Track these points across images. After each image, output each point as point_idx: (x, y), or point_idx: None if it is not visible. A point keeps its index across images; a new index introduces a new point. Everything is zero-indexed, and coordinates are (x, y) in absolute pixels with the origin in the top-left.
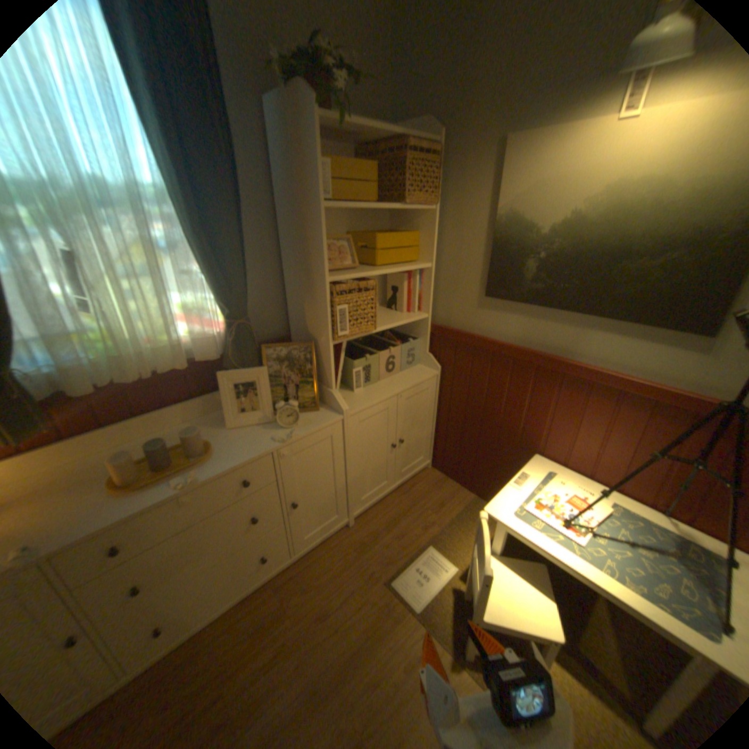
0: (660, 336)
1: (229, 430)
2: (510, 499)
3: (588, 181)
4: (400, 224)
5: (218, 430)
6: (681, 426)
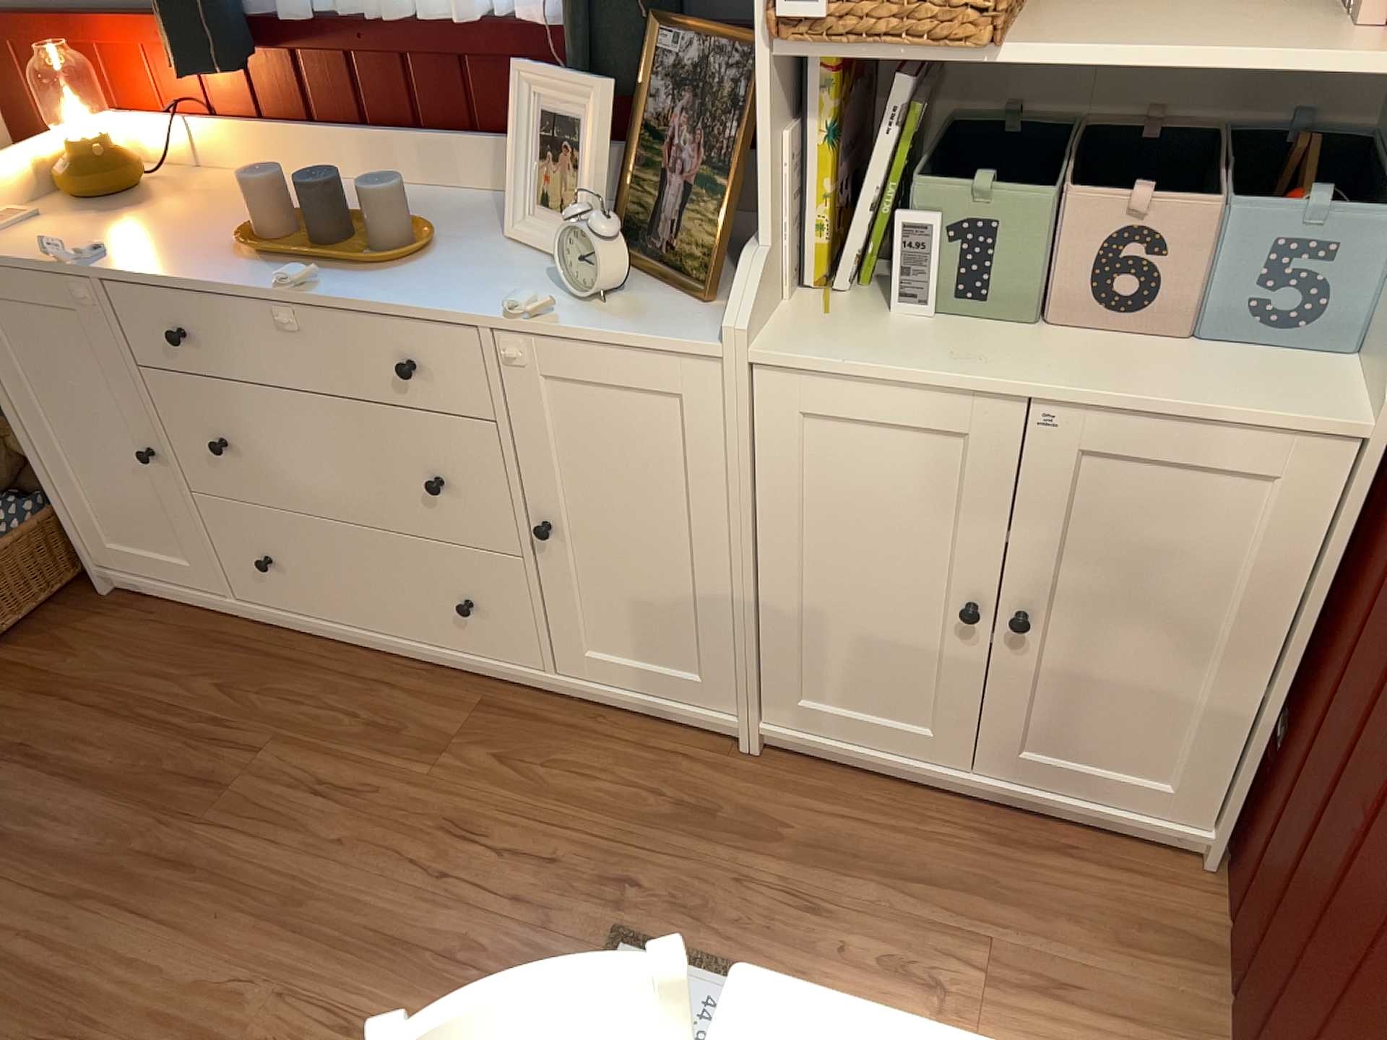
0: None
1: (511, 245)
2: None
3: None
4: None
5: (501, 236)
6: None
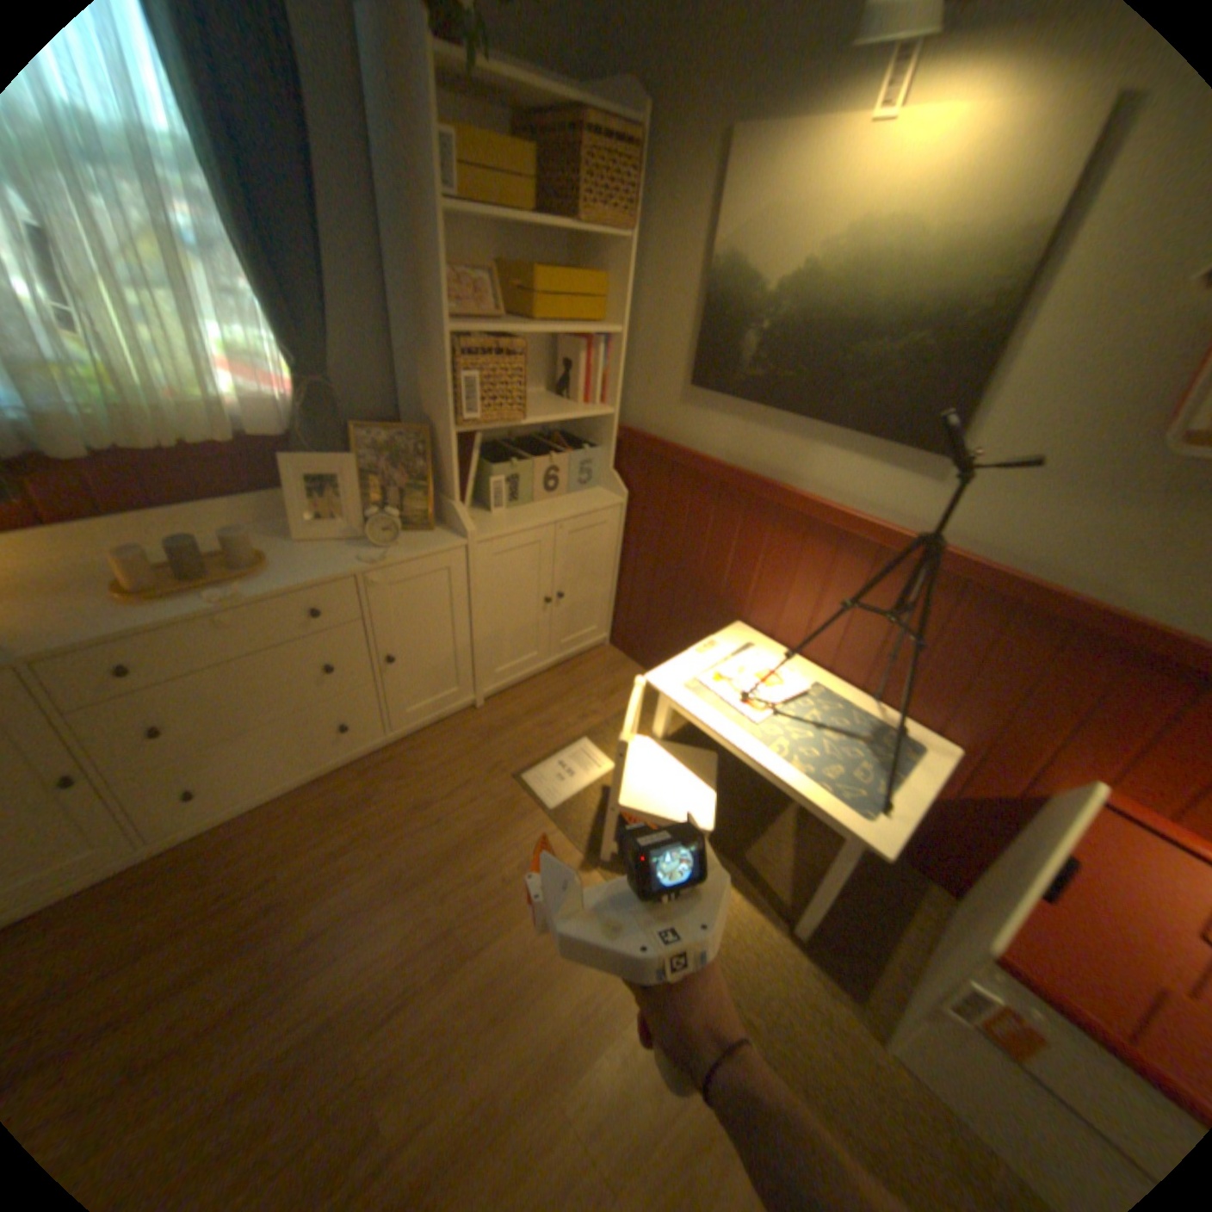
0: (892, 455)
1: (294, 543)
2: (682, 668)
3: (828, 214)
4: (580, 259)
5: (278, 542)
6: (902, 580)
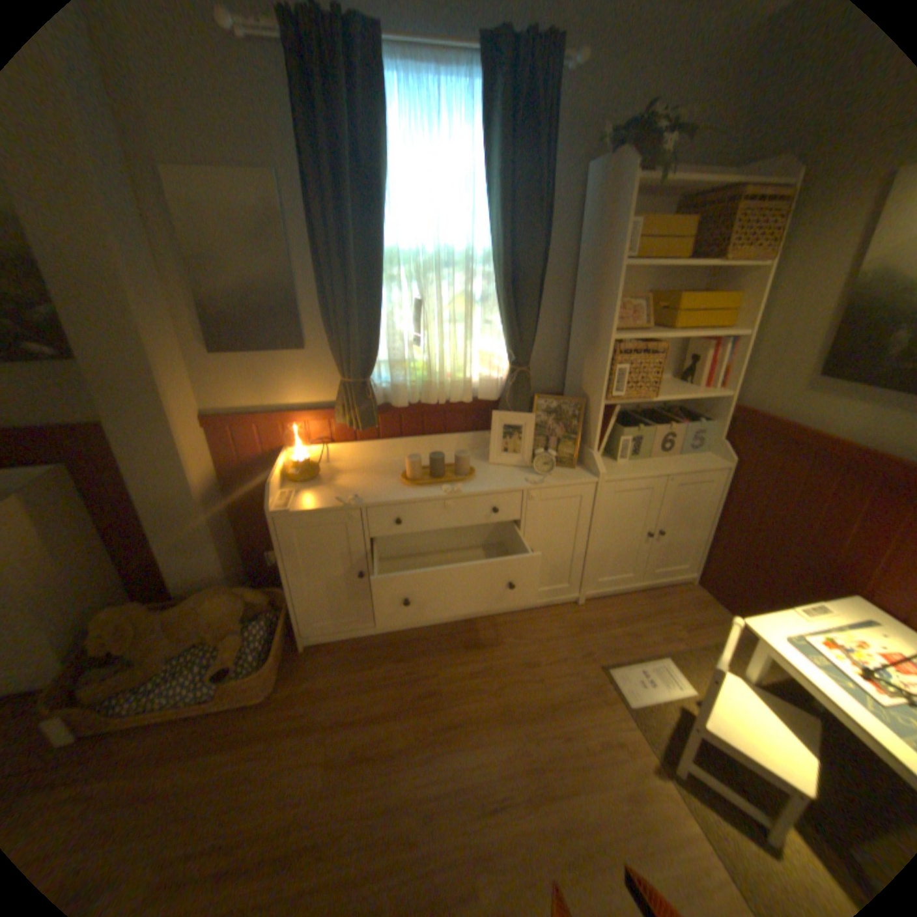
0: None
1: (489, 465)
2: (789, 625)
3: None
4: (719, 283)
5: (481, 463)
6: None
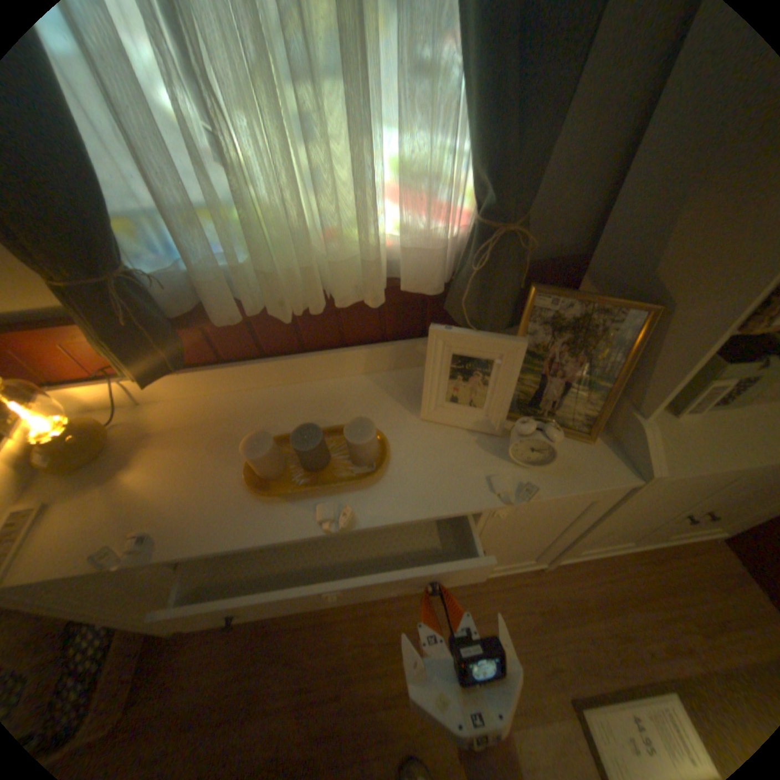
0: None
1: (424, 422)
2: None
3: None
4: None
5: (408, 414)
6: None
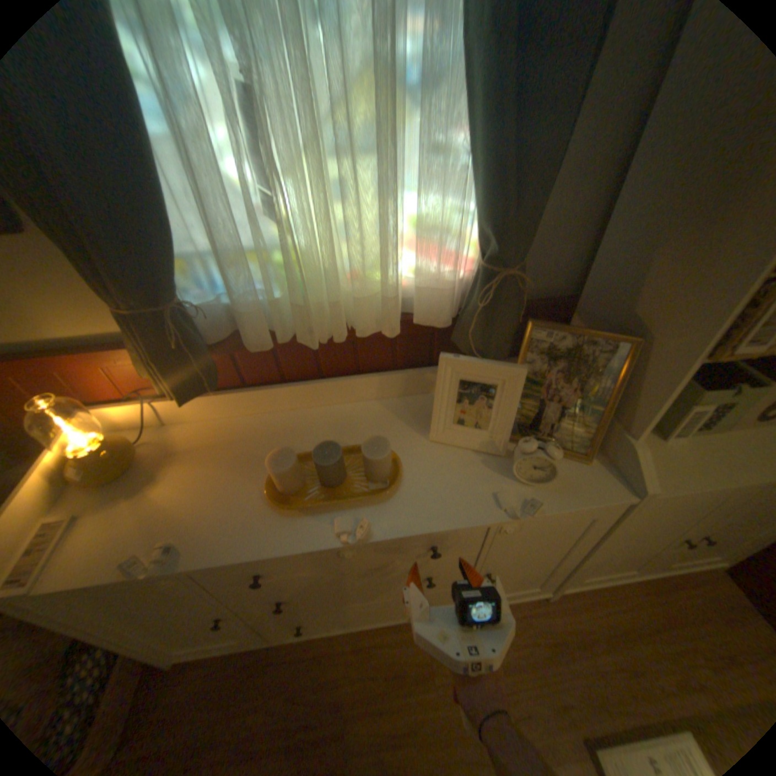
0: None
1: (432, 443)
2: None
3: None
4: None
5: (418, 436)
6: None
